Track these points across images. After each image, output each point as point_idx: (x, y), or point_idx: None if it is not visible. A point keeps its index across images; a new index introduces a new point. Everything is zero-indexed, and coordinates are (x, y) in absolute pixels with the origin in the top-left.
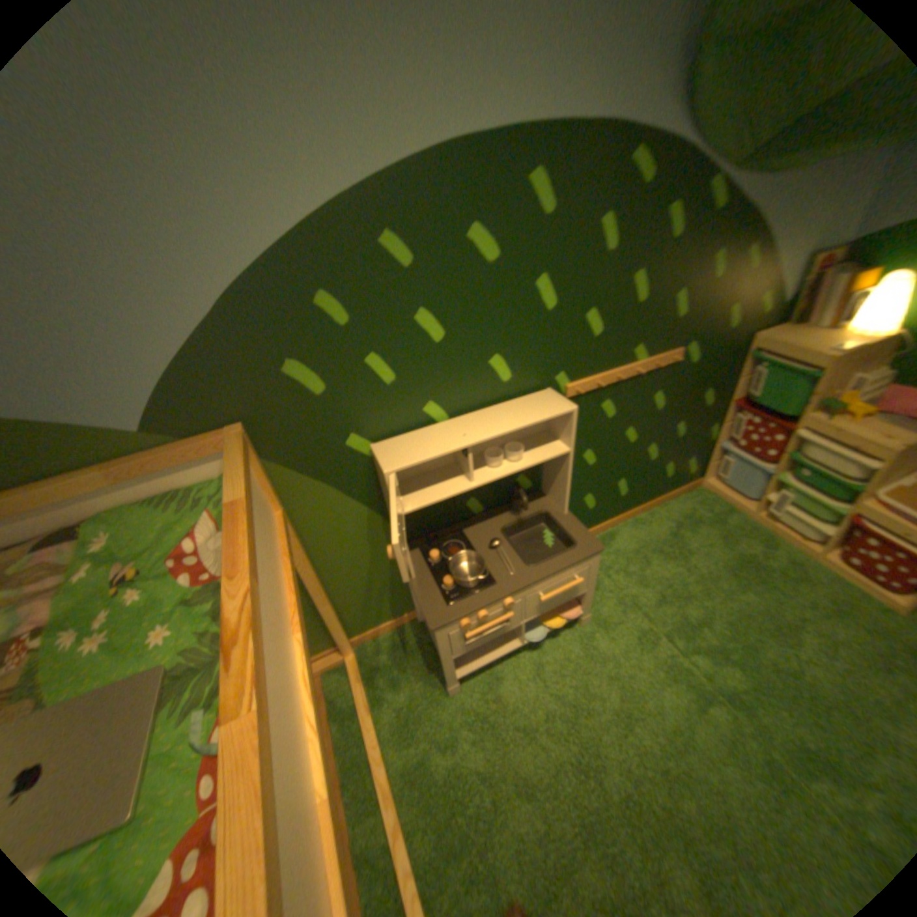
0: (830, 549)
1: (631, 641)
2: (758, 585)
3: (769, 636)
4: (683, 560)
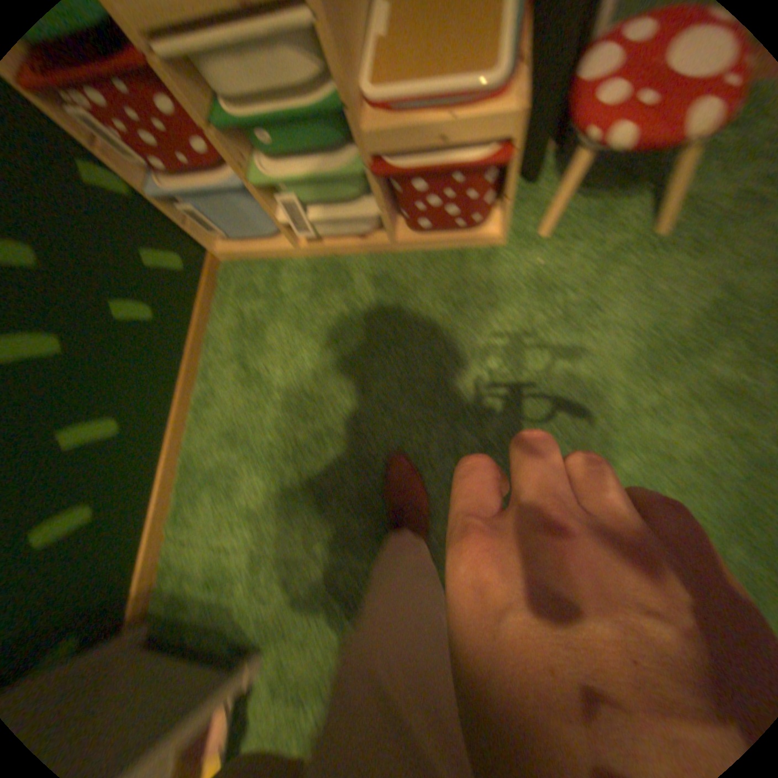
0: (394, 224)
1: (323, 612)
2: (373, 353)
3: (429, 421)
4: (283, 406)
